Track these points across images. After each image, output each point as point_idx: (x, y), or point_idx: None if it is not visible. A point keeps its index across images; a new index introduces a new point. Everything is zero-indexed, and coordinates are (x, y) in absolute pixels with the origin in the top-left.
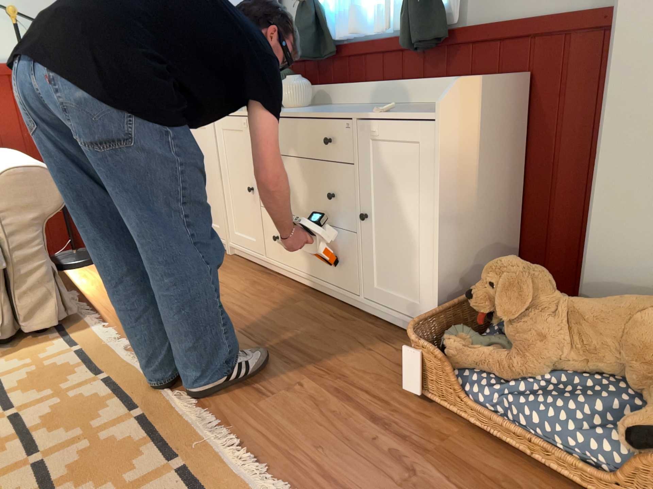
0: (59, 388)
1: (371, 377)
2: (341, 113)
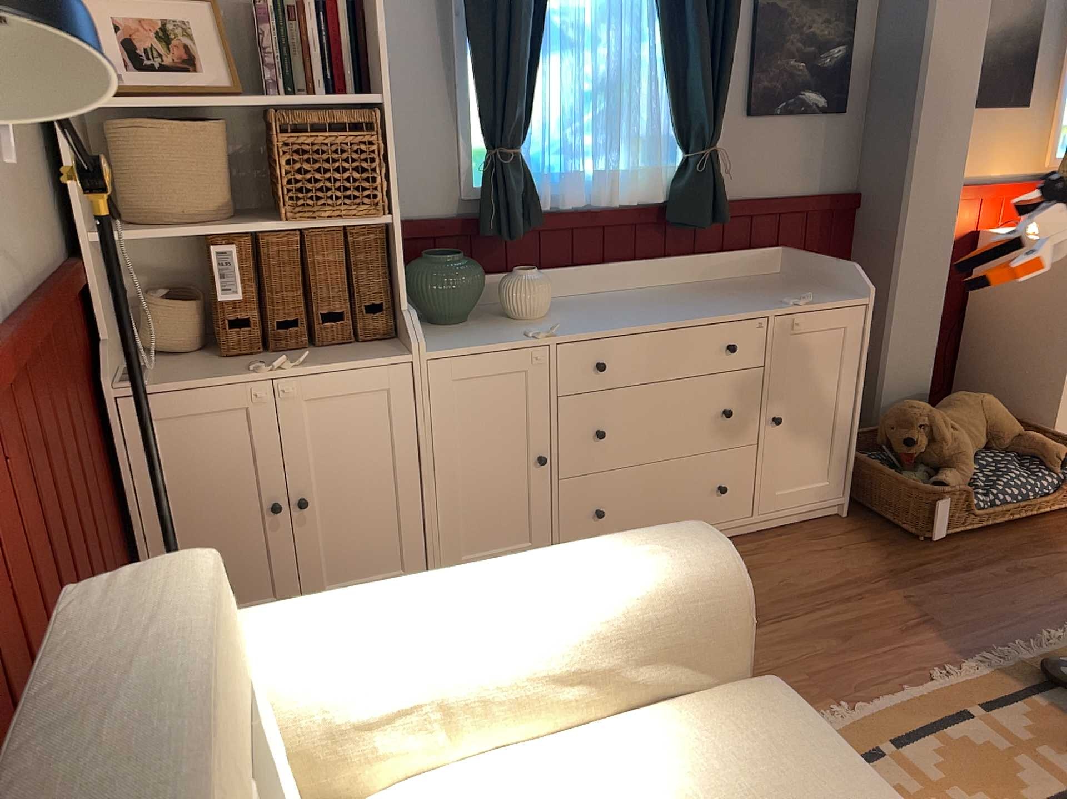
0: (920, 796)
1: (894, 557)
2: (741, 312)
